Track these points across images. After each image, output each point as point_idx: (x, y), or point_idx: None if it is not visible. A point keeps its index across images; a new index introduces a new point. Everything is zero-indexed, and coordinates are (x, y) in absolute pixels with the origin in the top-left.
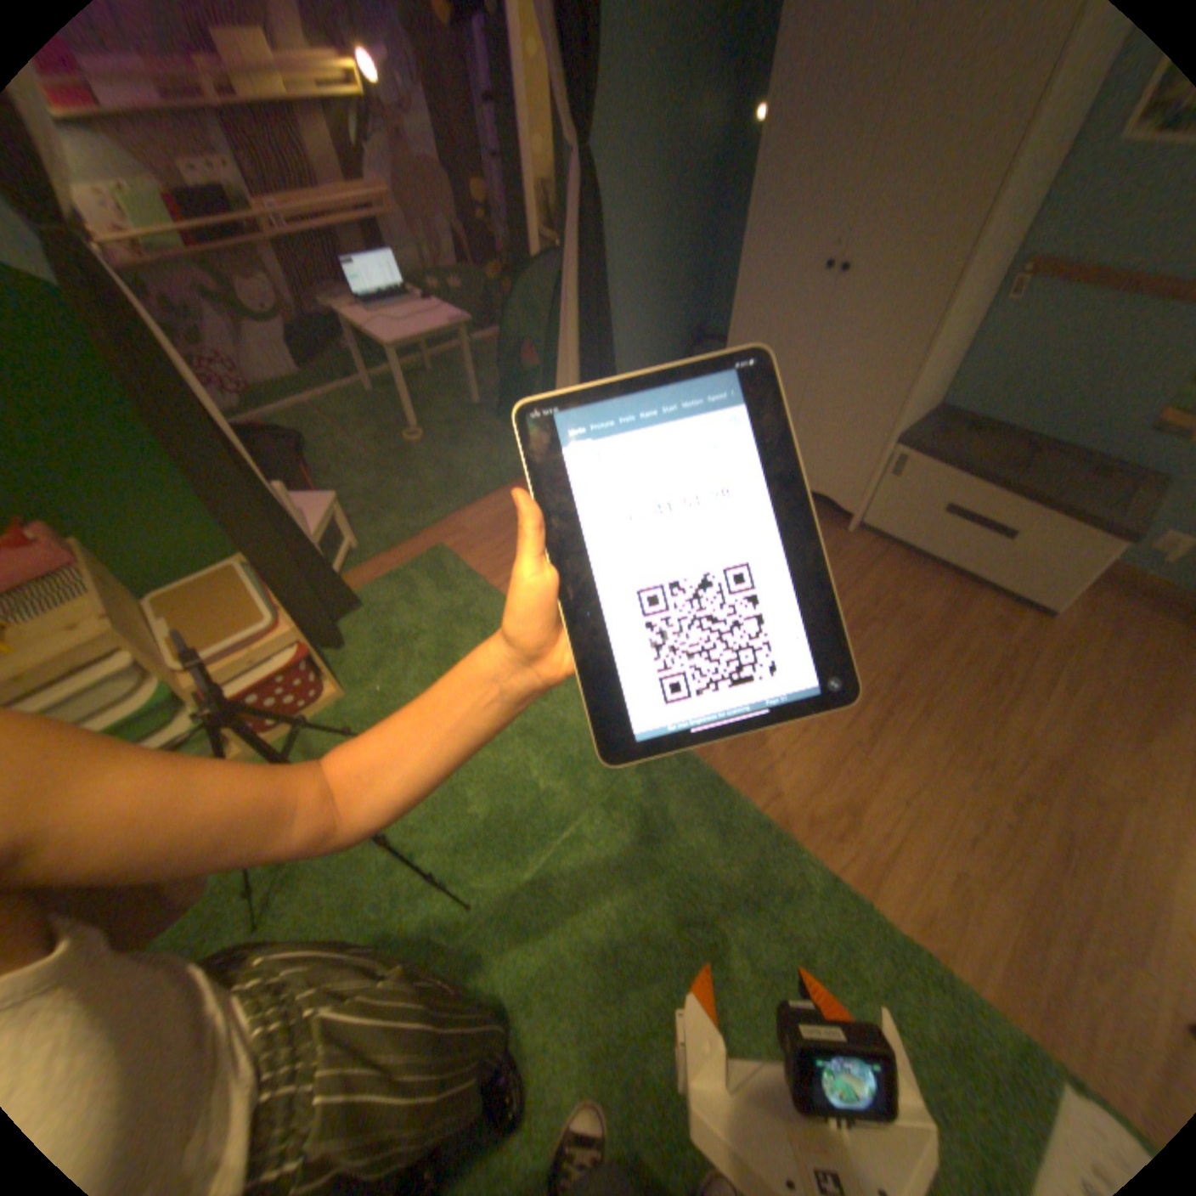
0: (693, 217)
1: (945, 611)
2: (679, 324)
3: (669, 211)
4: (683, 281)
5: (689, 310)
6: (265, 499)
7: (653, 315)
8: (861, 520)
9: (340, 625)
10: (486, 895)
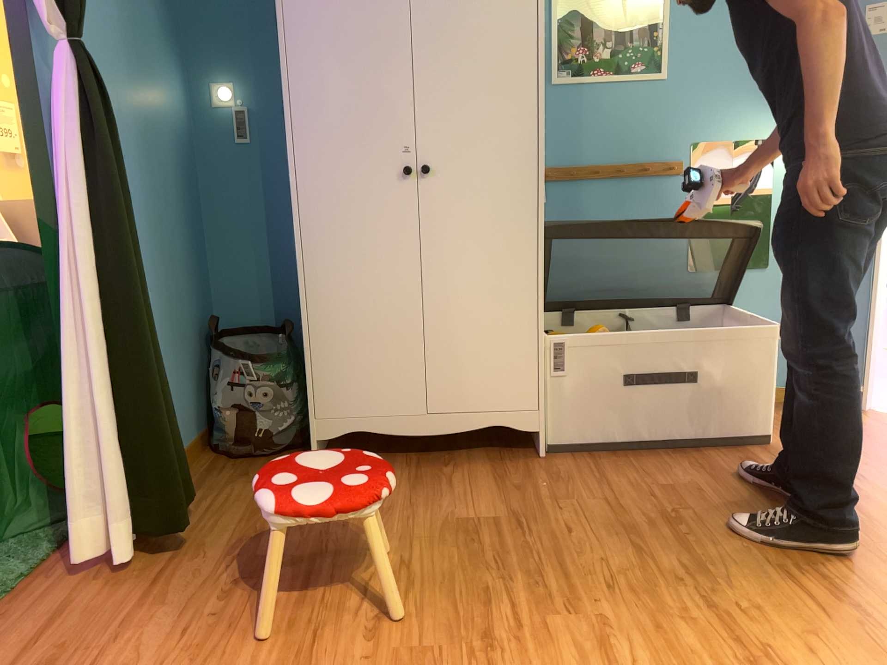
0: (180, 186)
1: (699, 476)
2: (191, 311)
3: (157, 171)
4: (184, 257)
5: (197, 294)
6: None
7: (163, 293)
8: (542, 437)
9: None
10: None
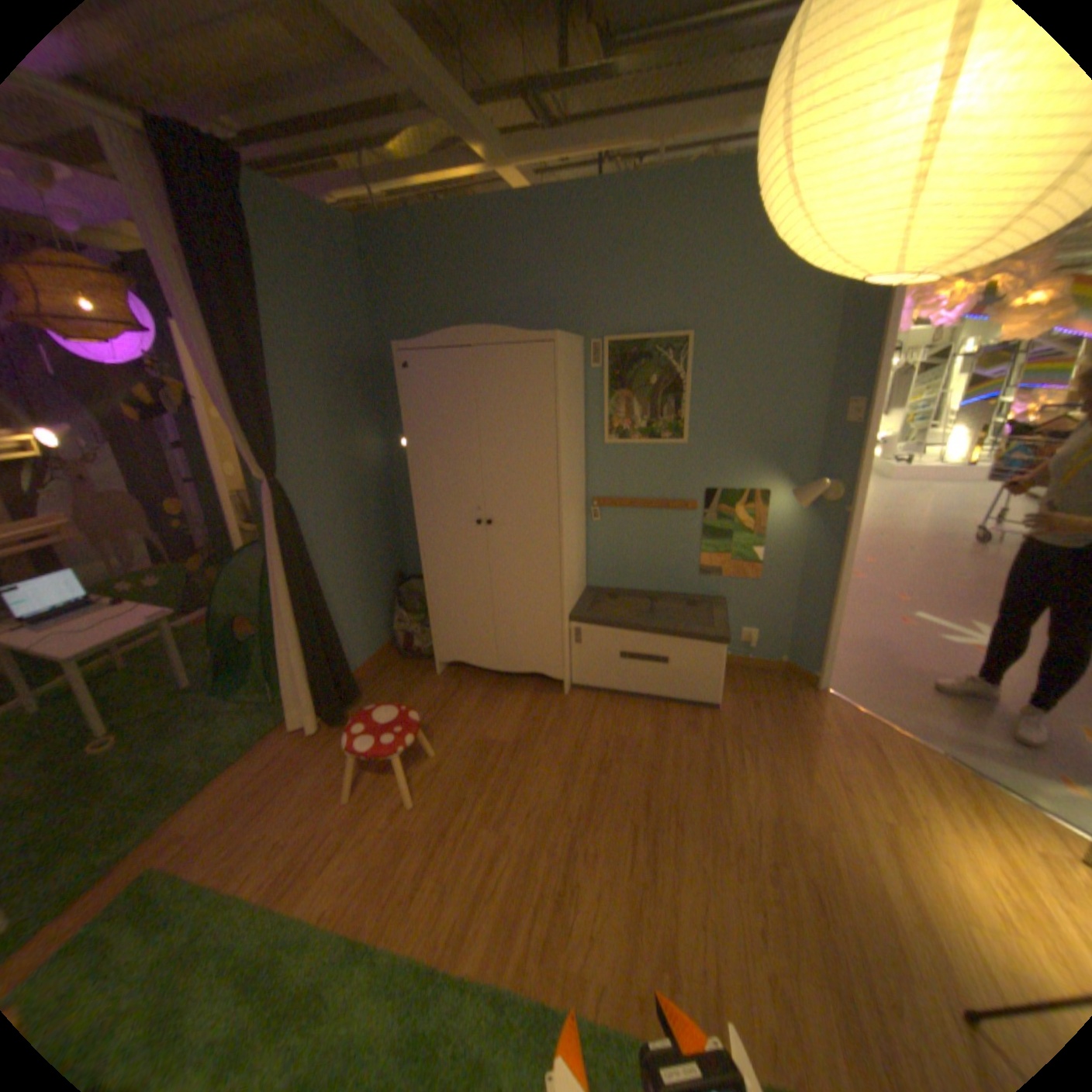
0: (374, 504)
1: (654, 733)
2: (382, 574)
3: (353, 504)
4: (377, 545)
5: (388, 563)
6: None
7: (358, 573)
8: (570, 682)
9: None
10: None
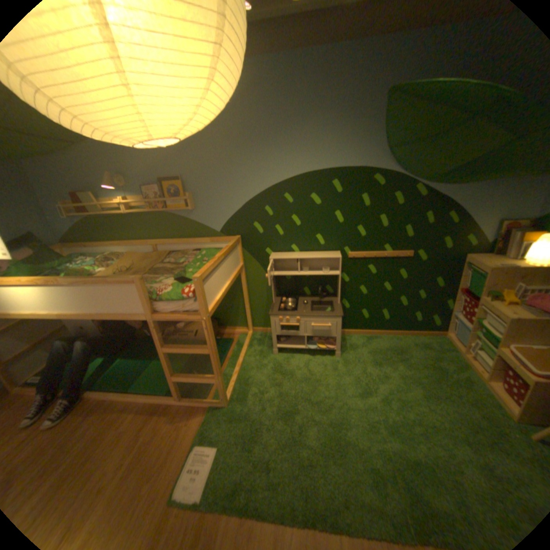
0: None
1: None
2: None
3: None
4: None
5: None
6: None
7: None
8: None
9: None
10: (384, 412)
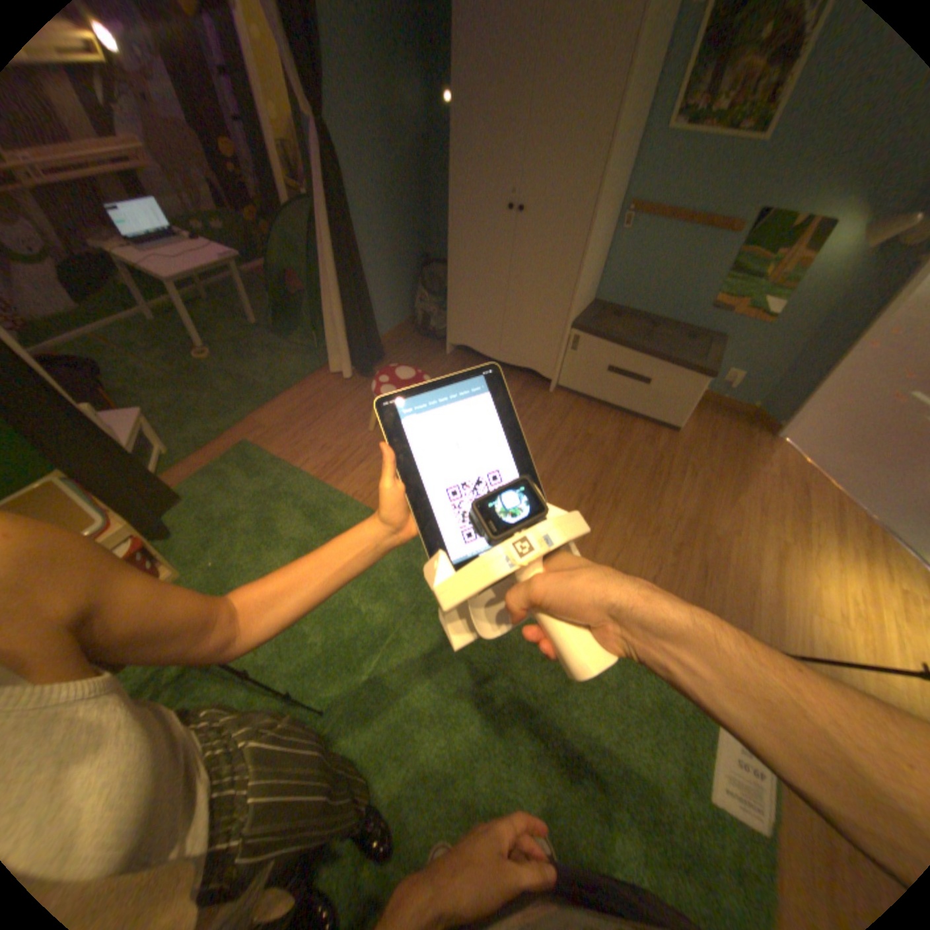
0: (408, 172)
1: (616, 436)
2: (409, 252)
3: (390, 167)
4: (408, 219)
5: (415, 241)
6: (75, 418)
7: (389, 245)
8: (556, 383)
9: (164, 517)
10: (333, 699)
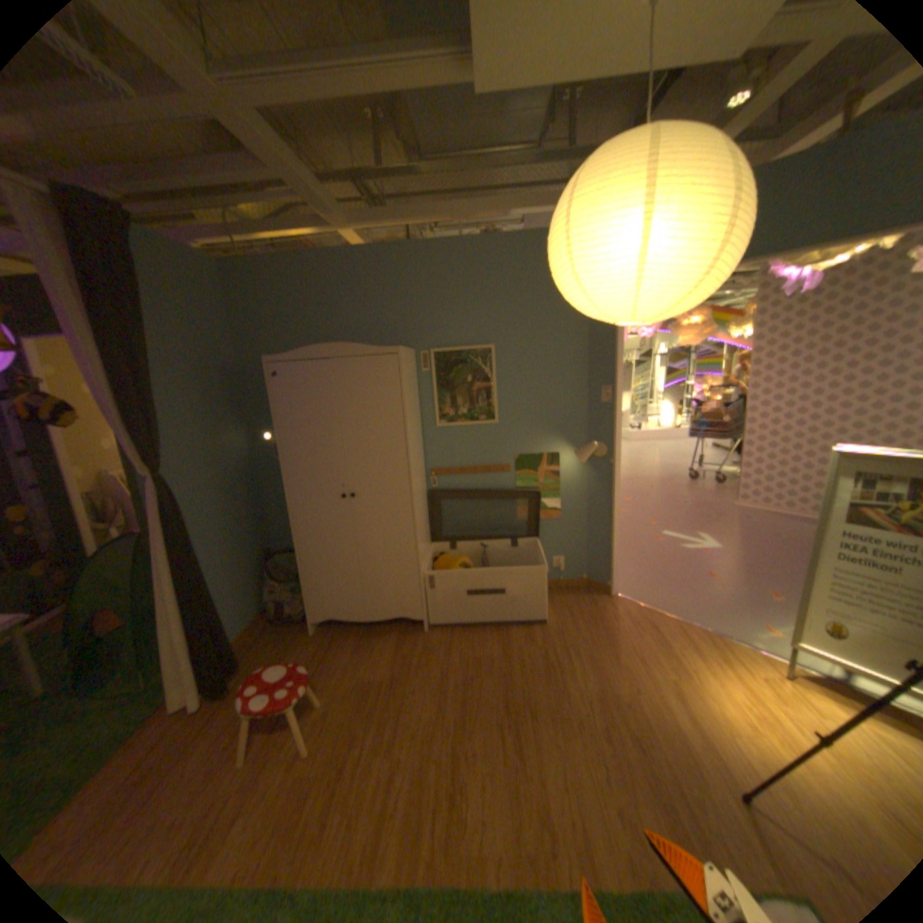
0: (241, 490)
1: (501, 649)
2: (250, 552)
3: (224, 491)
4: (245, 526)
5: (255, 541)
6: None
7: (229, 553)
8: (428, 621)
9: None
10: None
